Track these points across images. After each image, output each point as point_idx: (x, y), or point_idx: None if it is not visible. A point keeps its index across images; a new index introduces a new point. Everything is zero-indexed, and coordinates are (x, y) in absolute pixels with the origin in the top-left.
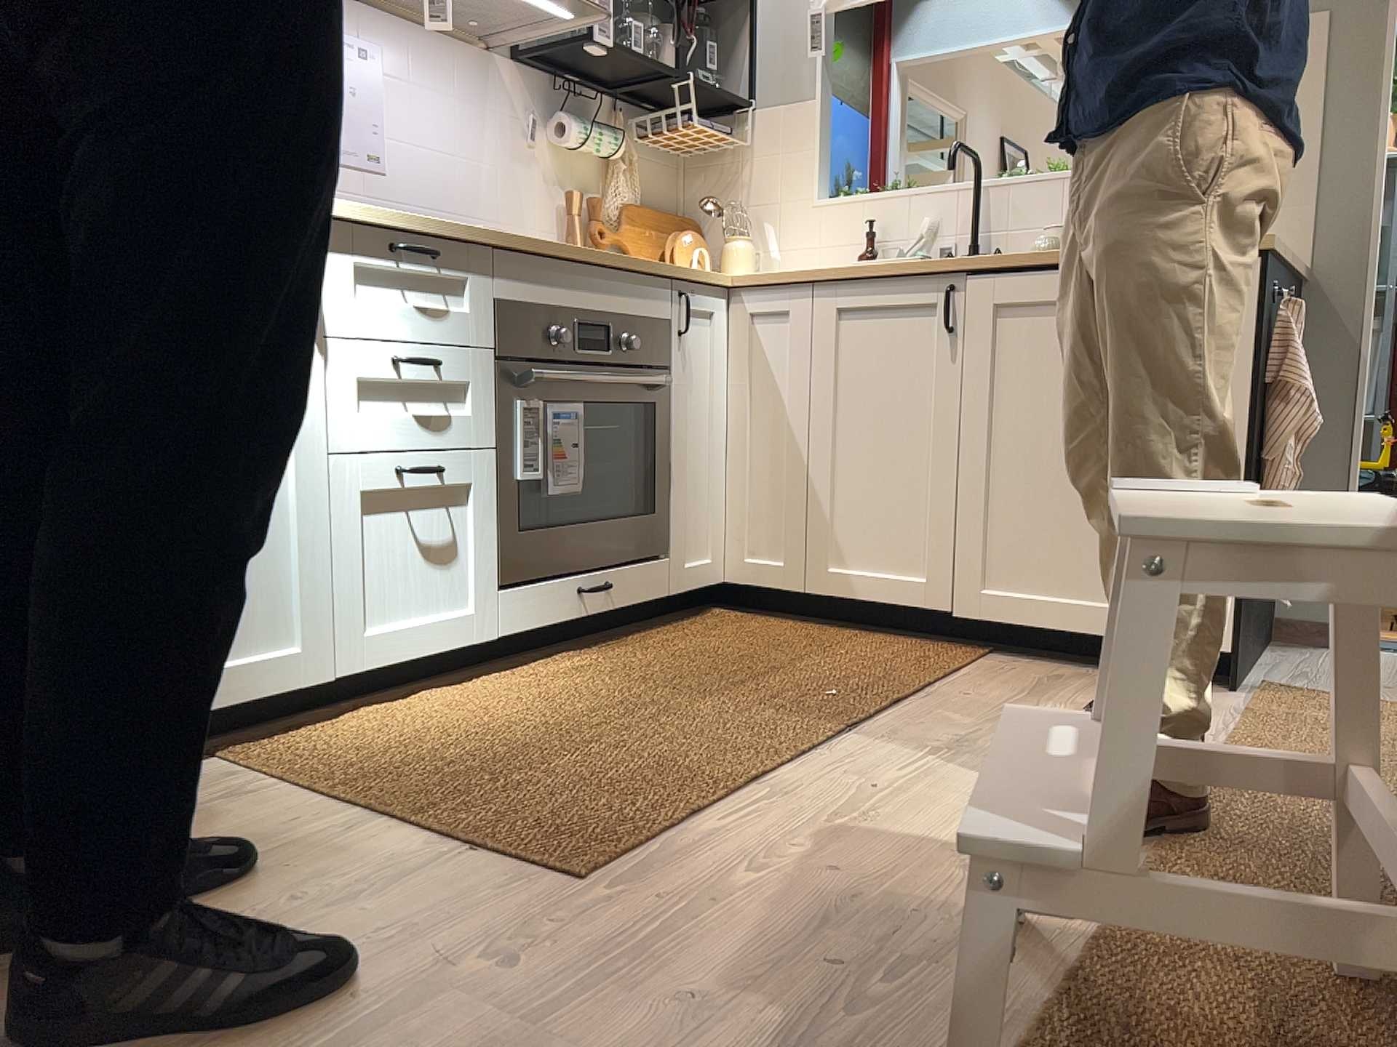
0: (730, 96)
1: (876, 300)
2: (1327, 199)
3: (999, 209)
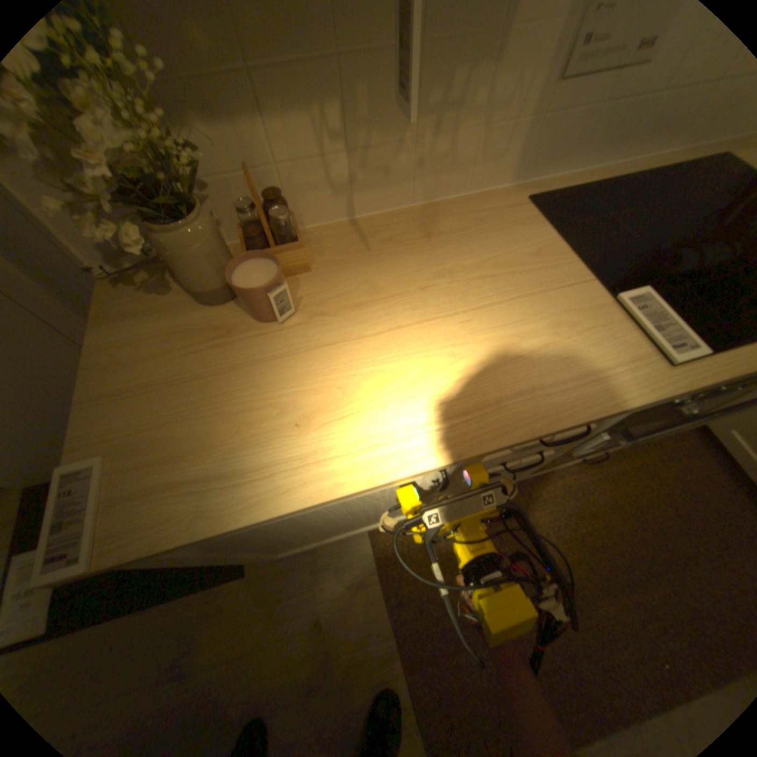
0: None
1: None
2: None
3: None
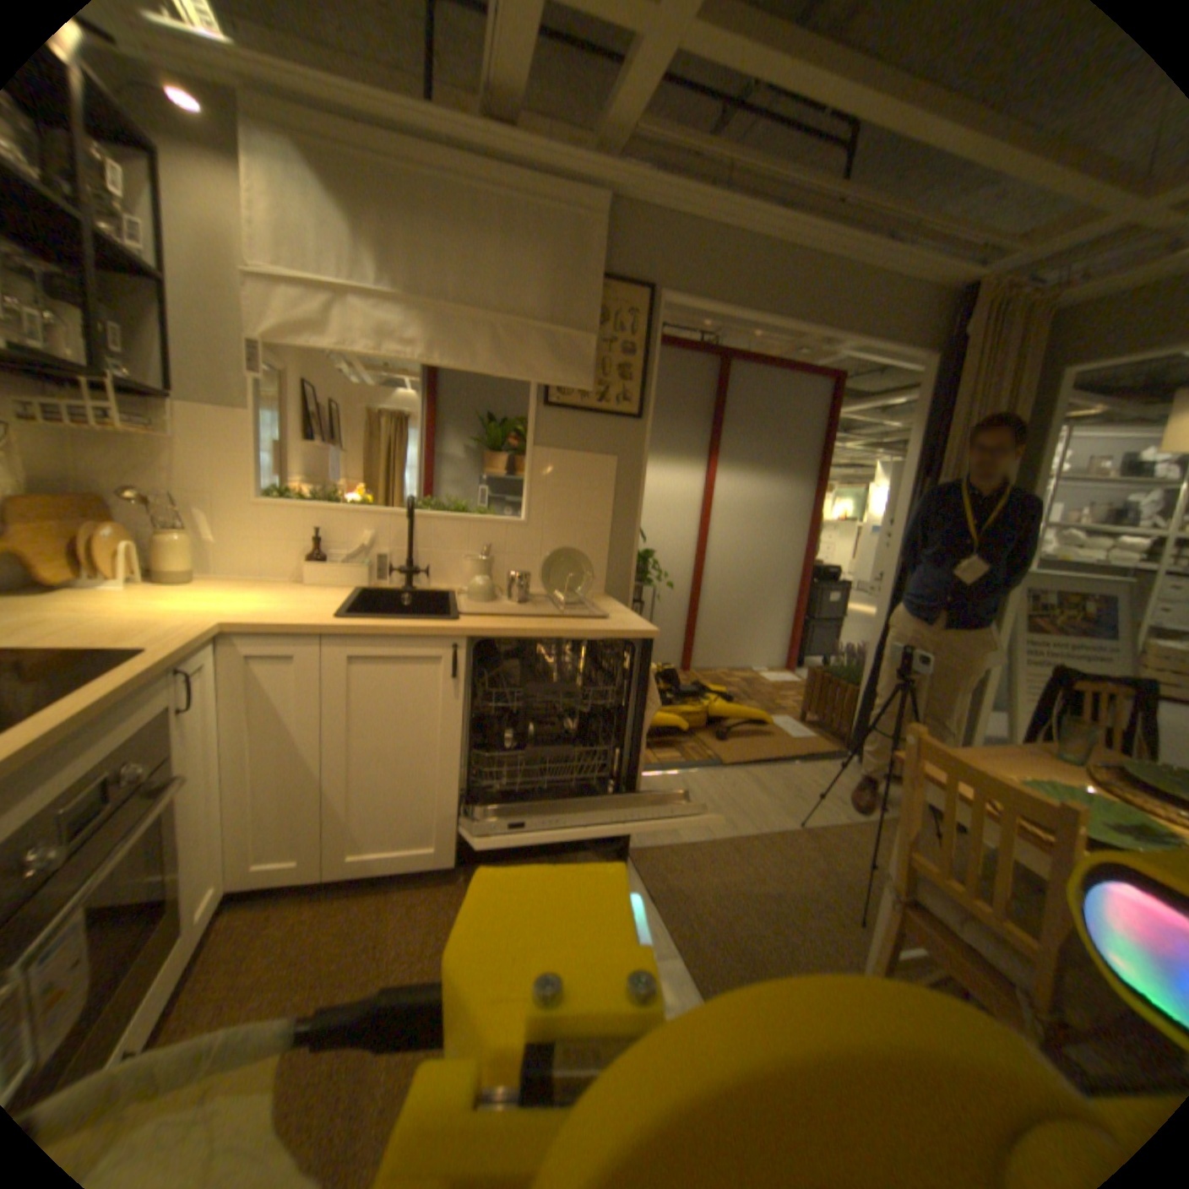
0: (149, 388)
1: (385, 651)
2: (614, 556)
3: (424, 532)
